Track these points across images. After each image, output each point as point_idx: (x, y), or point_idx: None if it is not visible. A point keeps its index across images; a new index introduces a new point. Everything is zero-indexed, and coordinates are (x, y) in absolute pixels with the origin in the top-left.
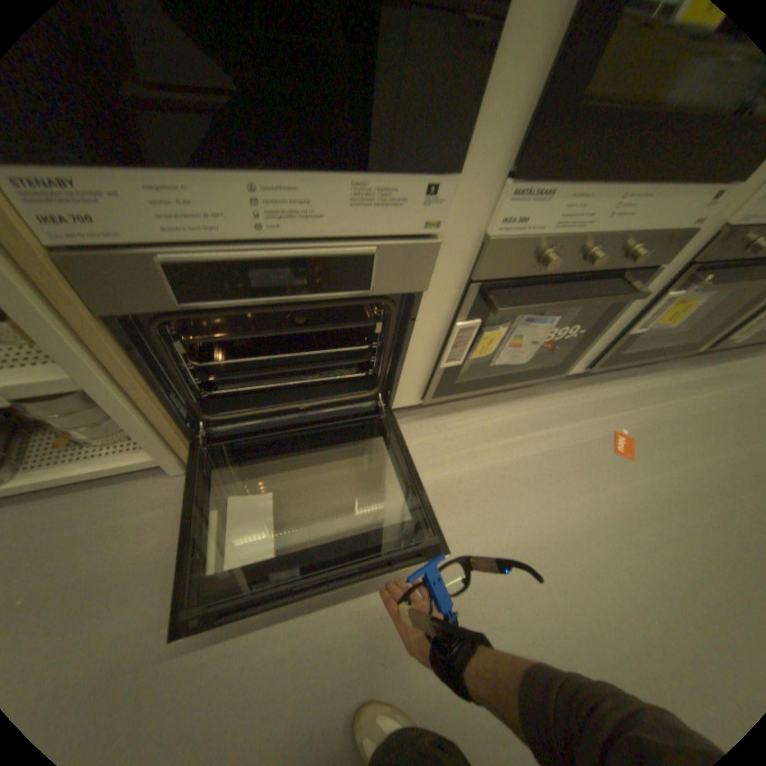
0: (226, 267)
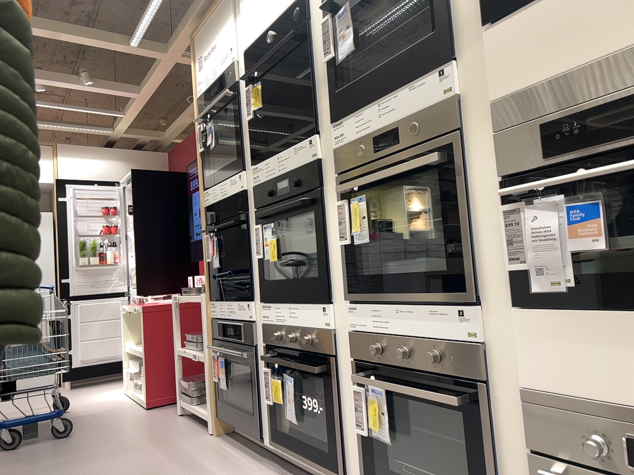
0: (224, 327)
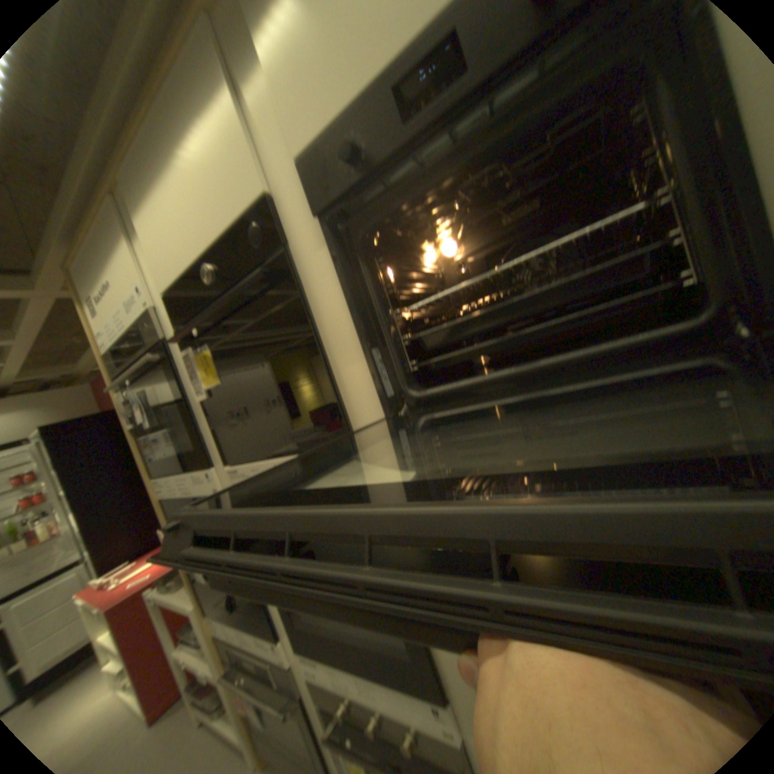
0: (238, 660)
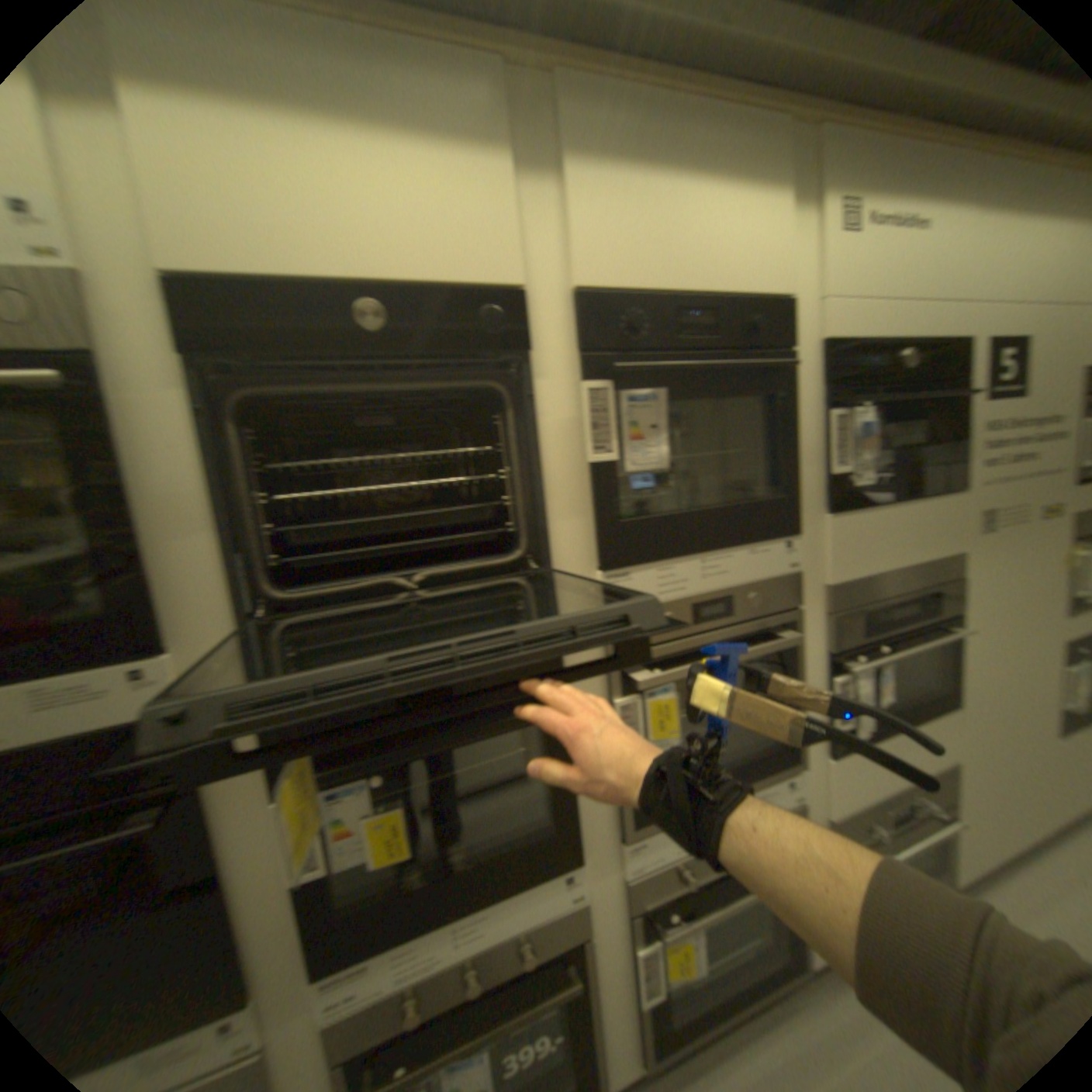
0: None
